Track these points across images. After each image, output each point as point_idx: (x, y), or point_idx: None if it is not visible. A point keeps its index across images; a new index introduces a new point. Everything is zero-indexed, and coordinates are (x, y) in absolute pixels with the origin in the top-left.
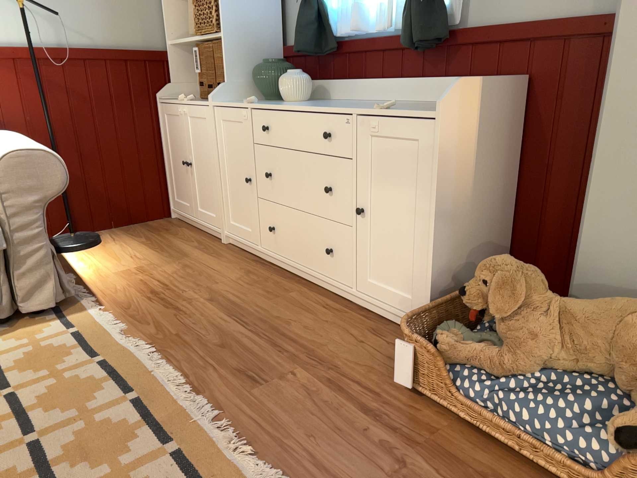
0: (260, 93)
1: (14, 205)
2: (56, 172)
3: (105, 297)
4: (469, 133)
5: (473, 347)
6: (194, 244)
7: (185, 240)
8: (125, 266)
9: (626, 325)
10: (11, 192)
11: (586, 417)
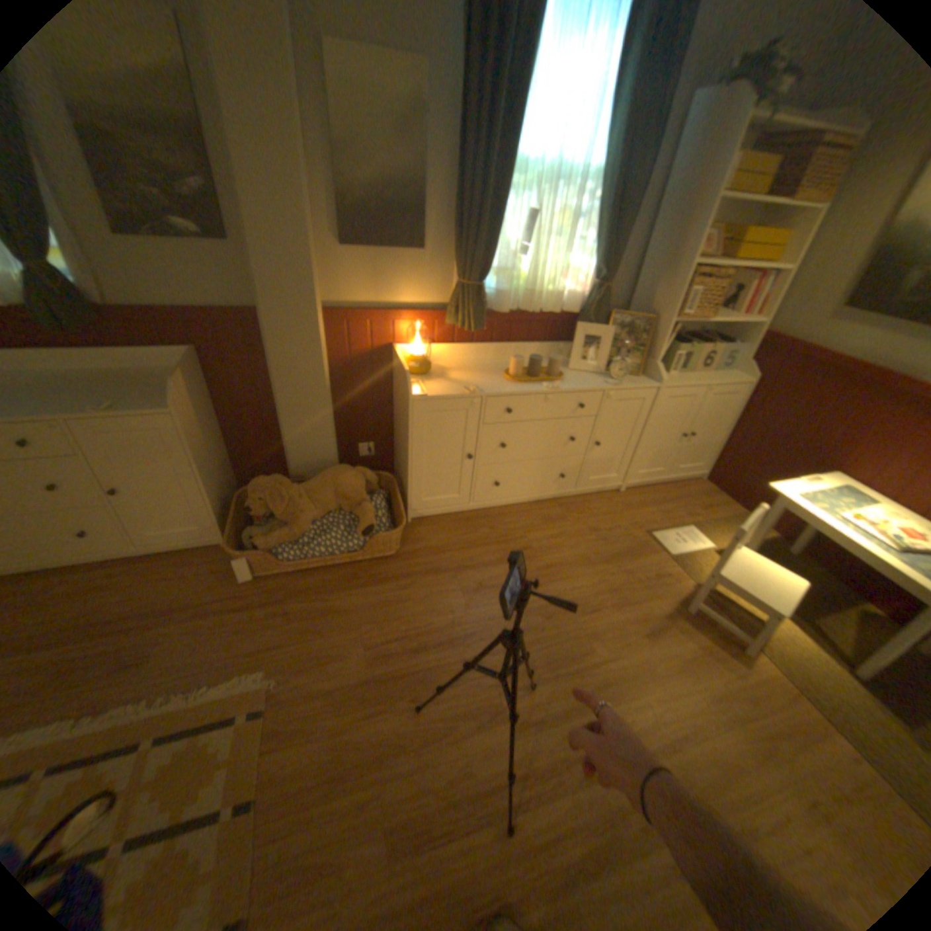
0: None
1: None
2: None
3: None
4: (188, 408)
5: (273, 536)
6: None
7: None
8: None
9: (335, 486)
10: None
11: (343, 534)
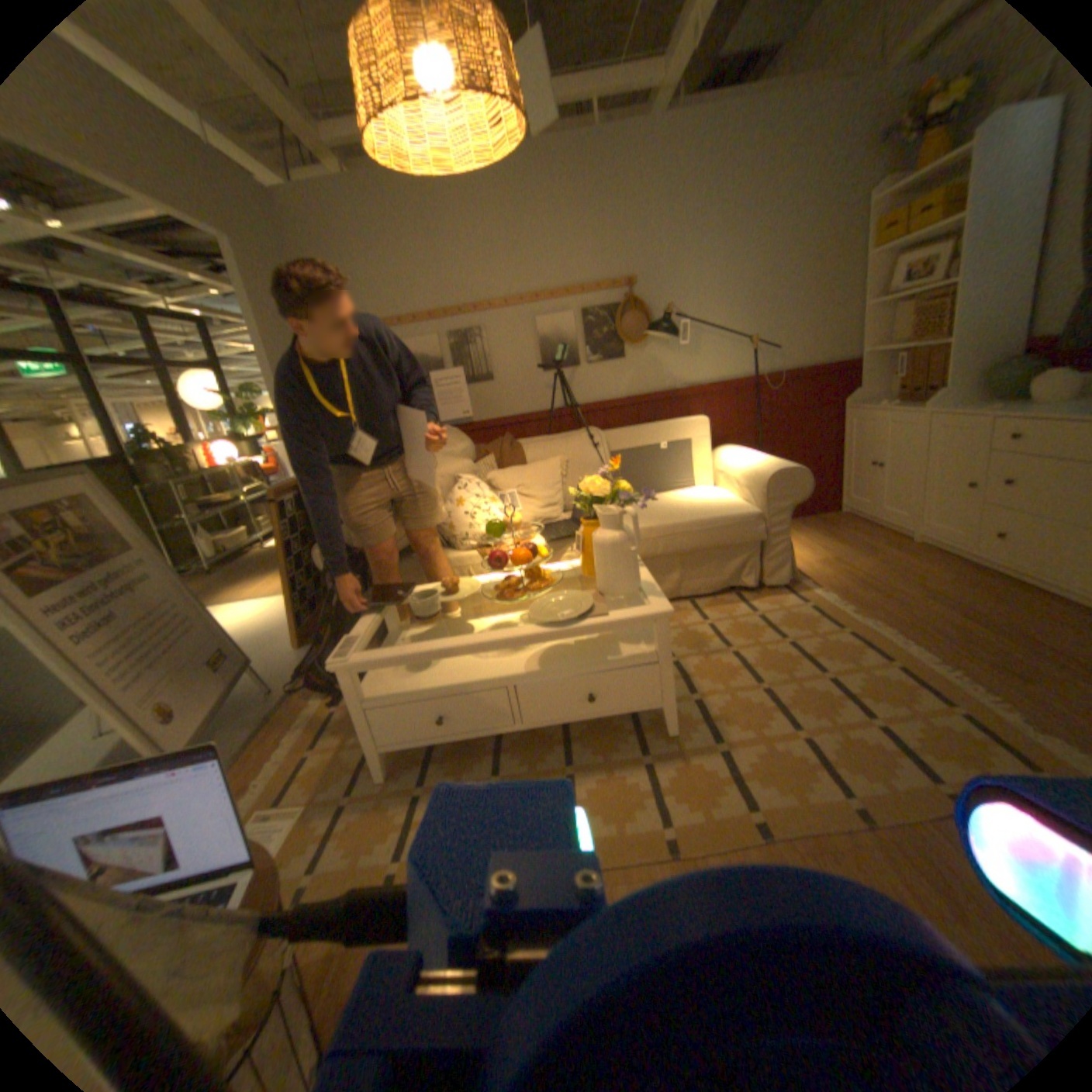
0: (987, 391)
1: (773, 508)
2: (804, 483)
3: (818, 581)
4: None
5: None
6: (882, 541)
7: (870, 536)
8: (821, 555)
9: None
10: (772, 498)
11: None
